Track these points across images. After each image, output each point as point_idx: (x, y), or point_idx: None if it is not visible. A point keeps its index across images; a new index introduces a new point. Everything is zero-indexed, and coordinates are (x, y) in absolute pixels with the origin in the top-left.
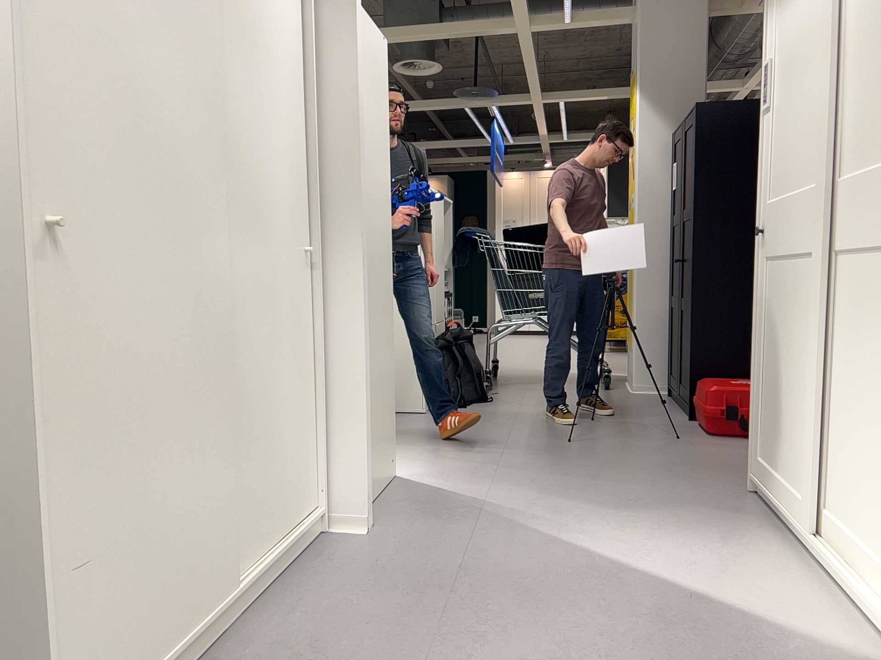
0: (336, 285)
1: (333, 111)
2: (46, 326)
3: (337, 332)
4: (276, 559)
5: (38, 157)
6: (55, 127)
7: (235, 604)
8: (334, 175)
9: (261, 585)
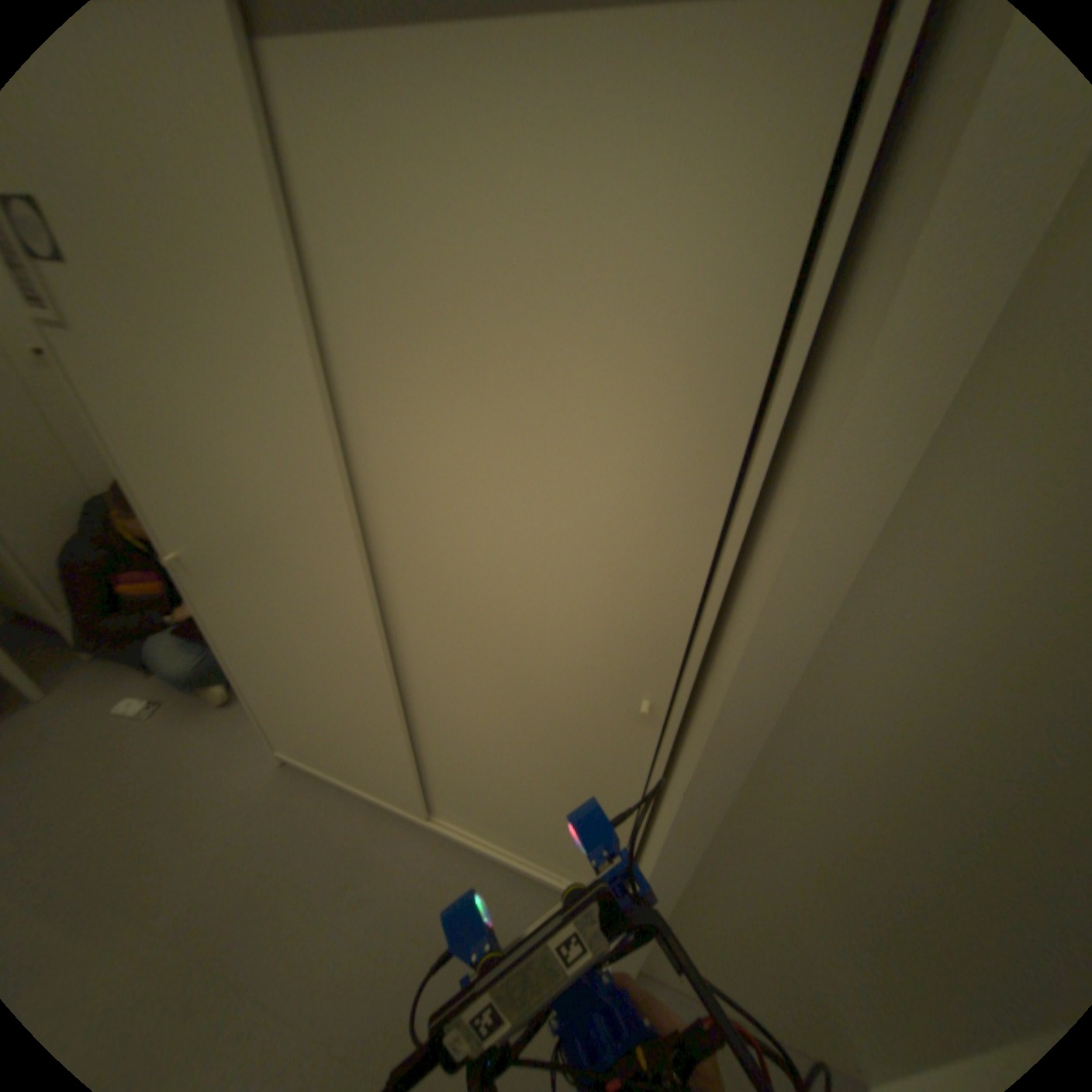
0: (667, 795)
1: (776, 514)
2: (193, 603)
3: (651, 836)
4: (485, 855)
5: (147, 517)
6: (149, 500)
7: (419, 825)
8: (722, 652)
9: (460, 846)
